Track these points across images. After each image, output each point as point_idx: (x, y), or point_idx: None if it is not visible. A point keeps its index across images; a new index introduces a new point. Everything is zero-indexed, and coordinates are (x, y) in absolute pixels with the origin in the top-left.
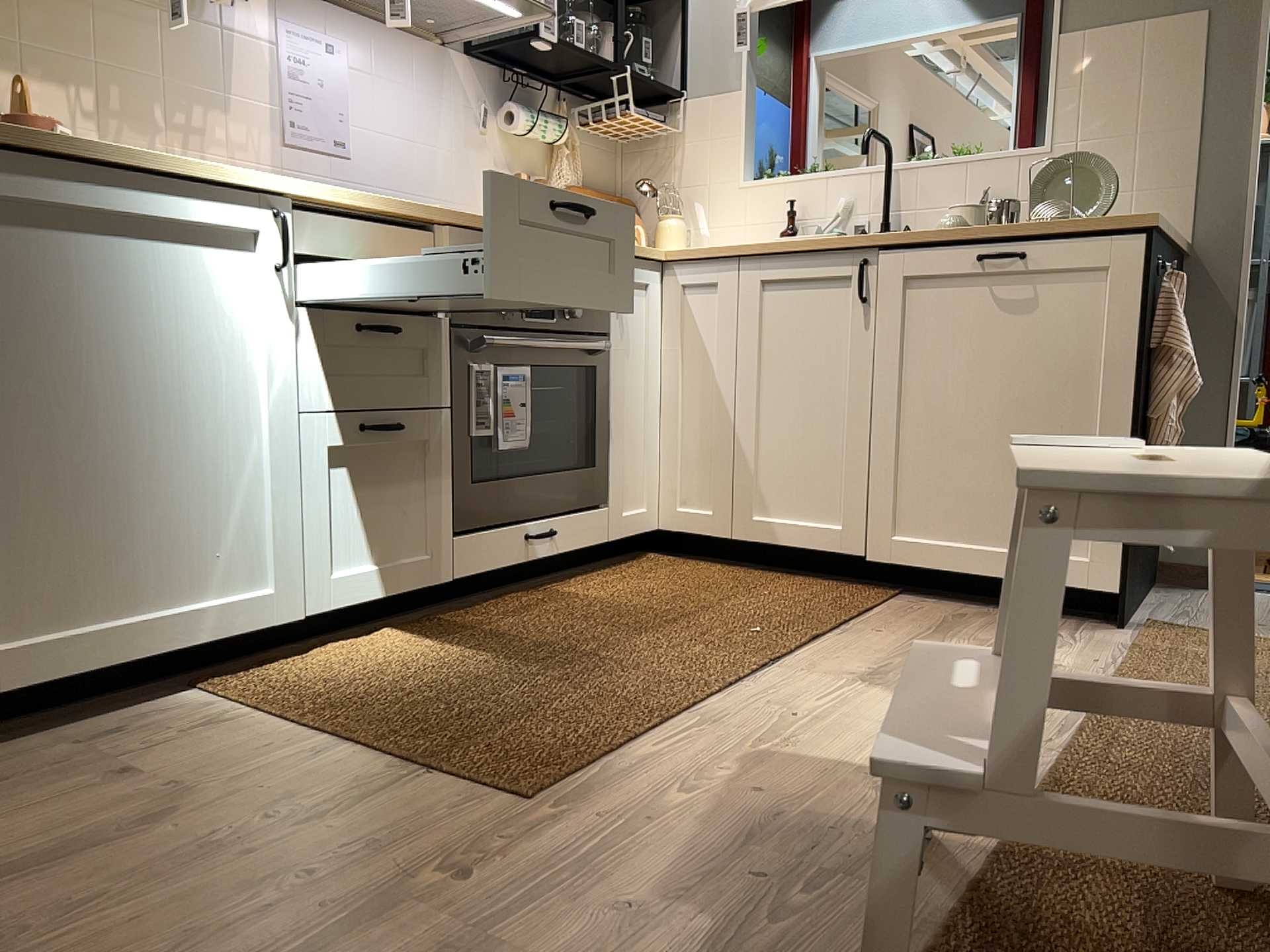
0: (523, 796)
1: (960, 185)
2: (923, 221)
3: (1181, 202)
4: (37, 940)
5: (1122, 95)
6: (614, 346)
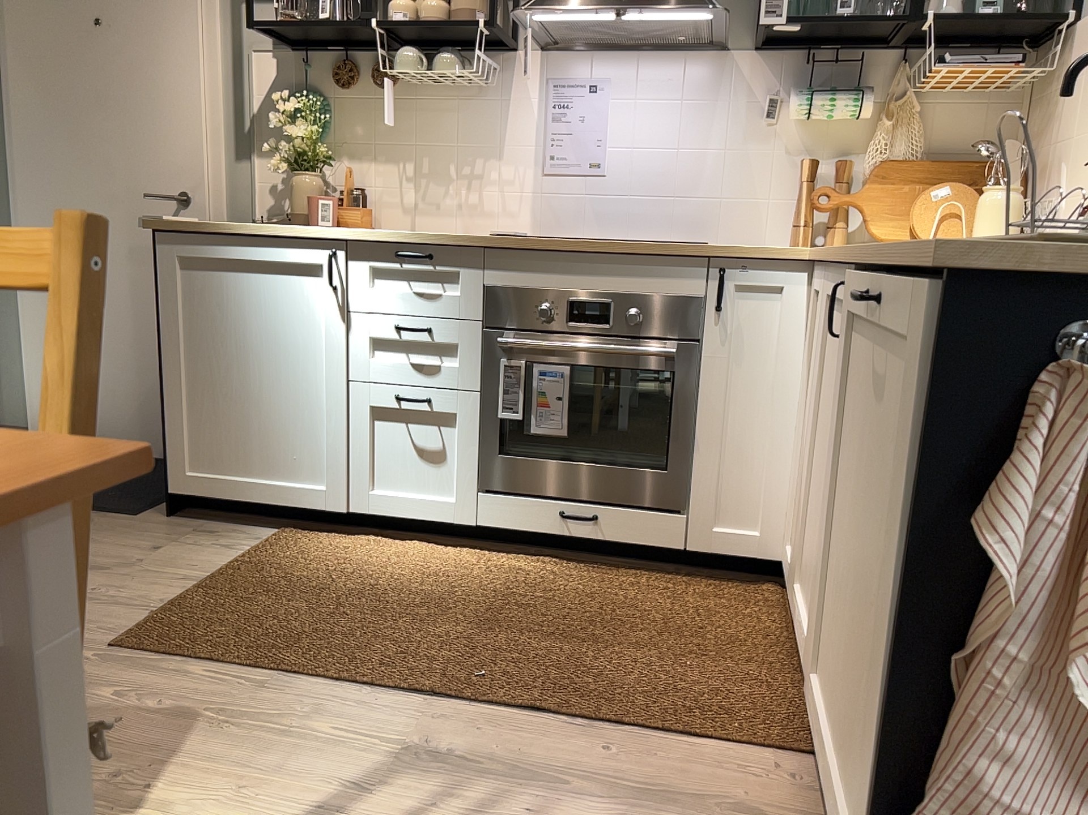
0: (110, 643)
1: None
2: None
3: None
4: None
5: None
6: (710, 356)
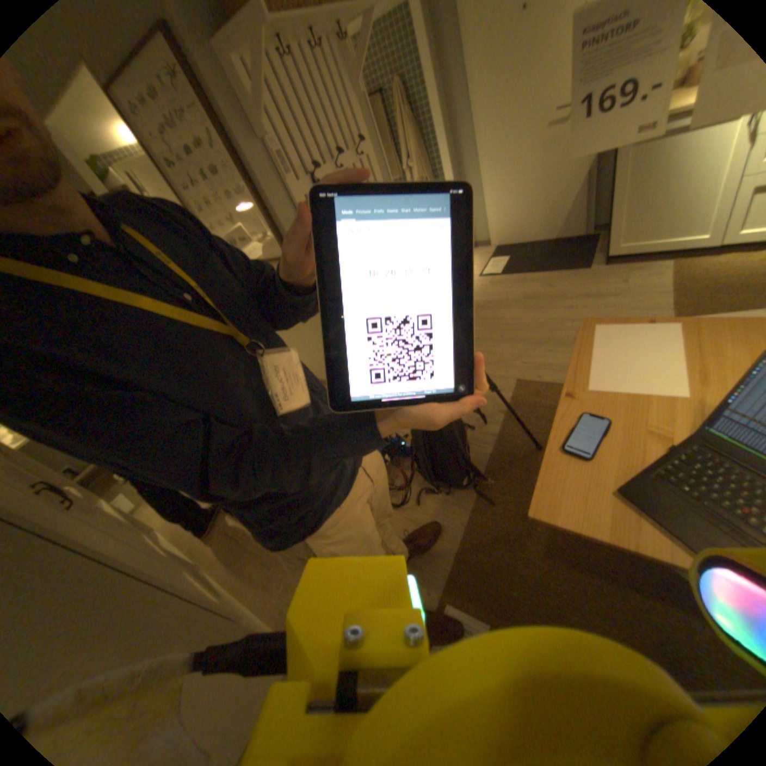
0: None
1: None
2: None
3: None
4: (578, 306)
5: None
6: None
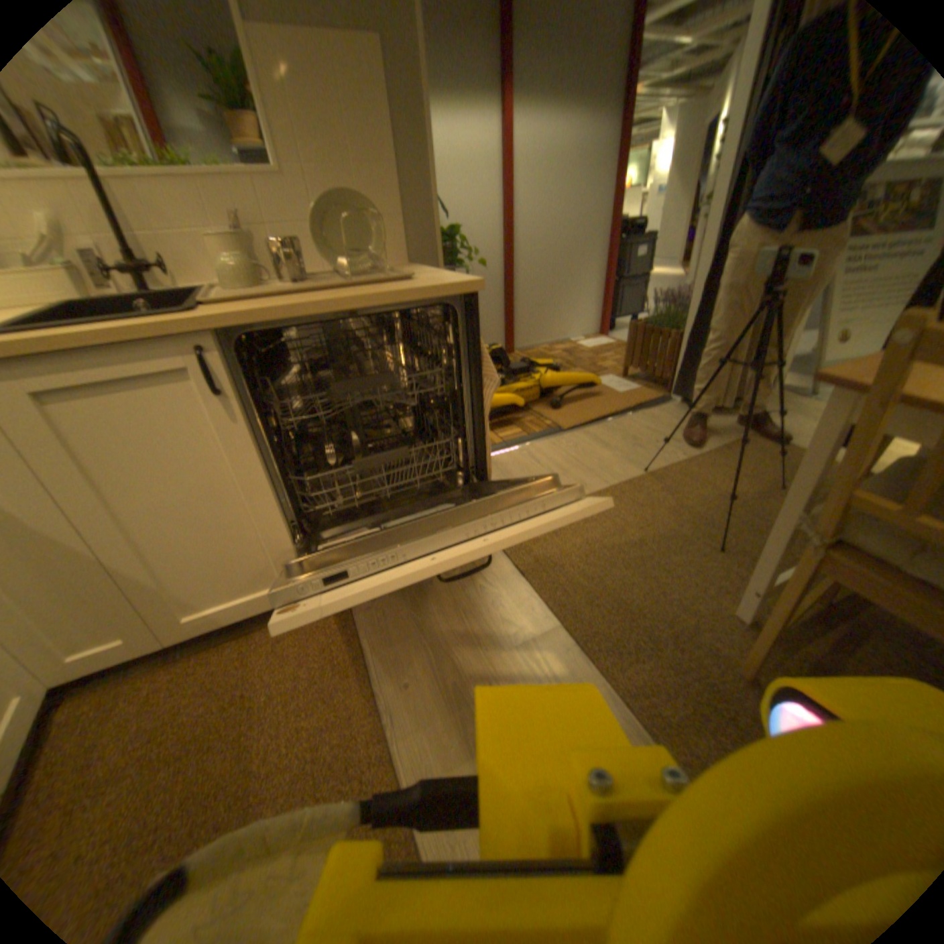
0: None
1: (199, 202)
2: (172, 244)
3: (399, 226)
4: None
5: (332, 114)
6: None
